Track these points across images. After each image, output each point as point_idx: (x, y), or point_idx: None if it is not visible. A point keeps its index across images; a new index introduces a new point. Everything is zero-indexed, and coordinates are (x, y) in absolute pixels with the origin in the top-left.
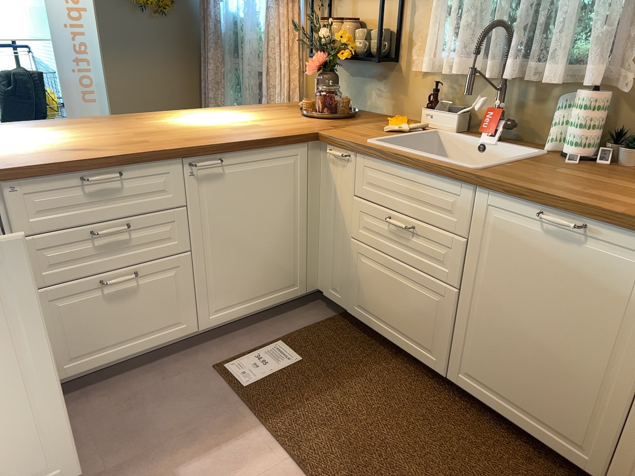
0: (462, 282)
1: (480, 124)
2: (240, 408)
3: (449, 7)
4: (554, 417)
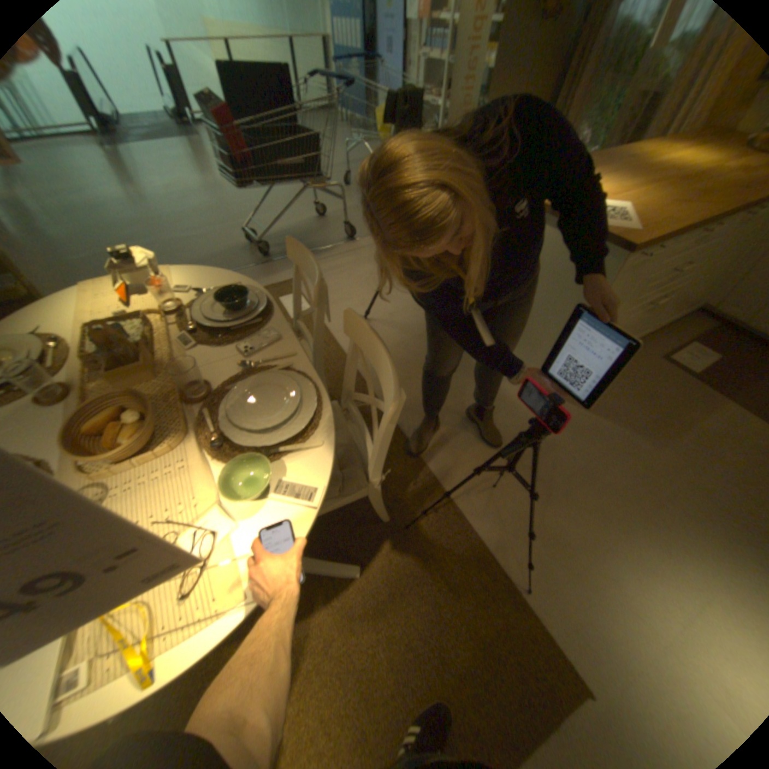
0: None
1: None
2: (706, 388)
3: None
4: None
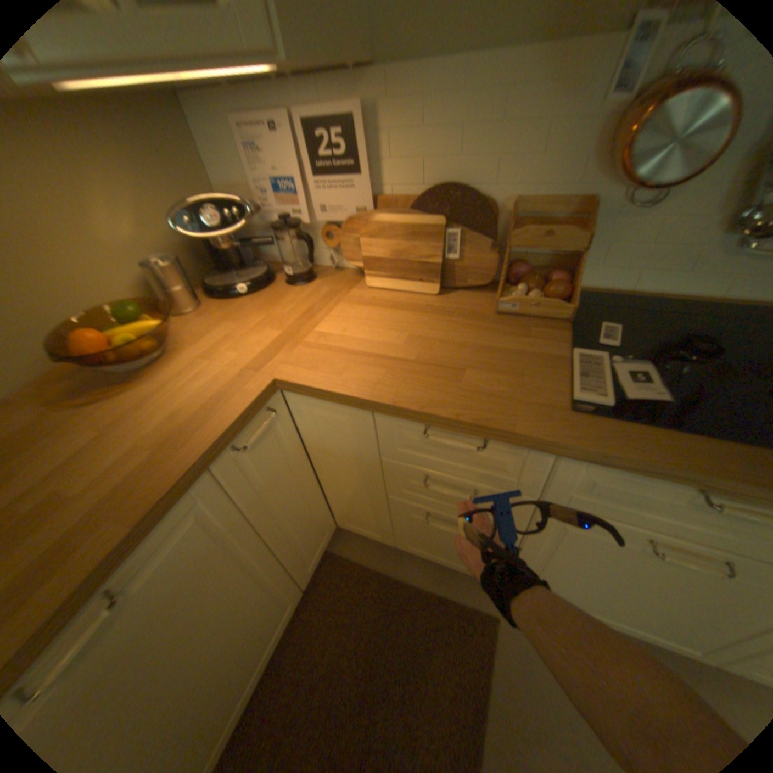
0: None
1: None
2: None
3: None
4: (261, 643)
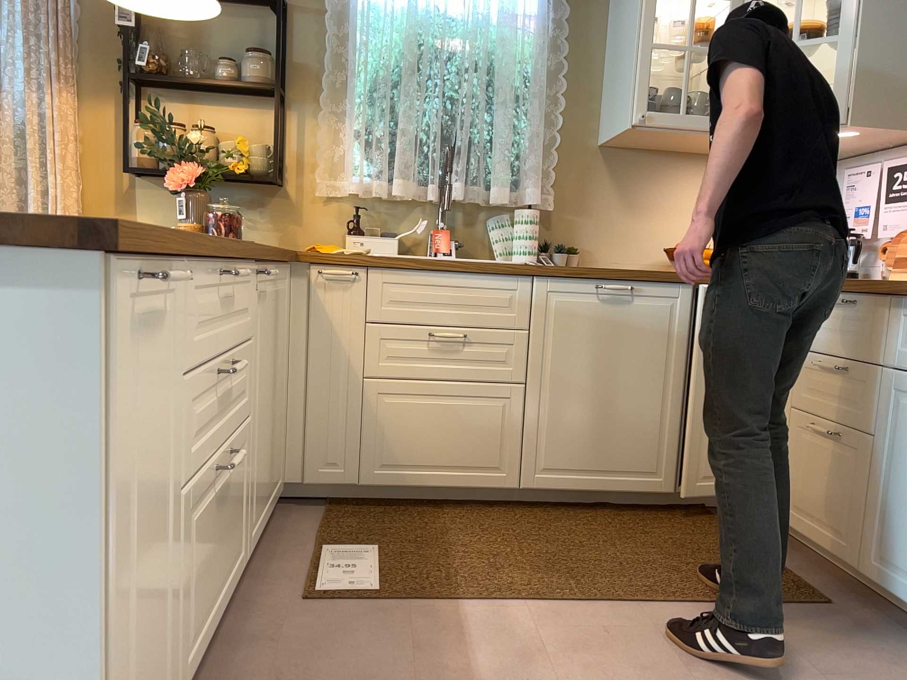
0: (528, 375)
1: (410, 248)
2: (409, 608)
3: (362, 128)
4: (633, 459)
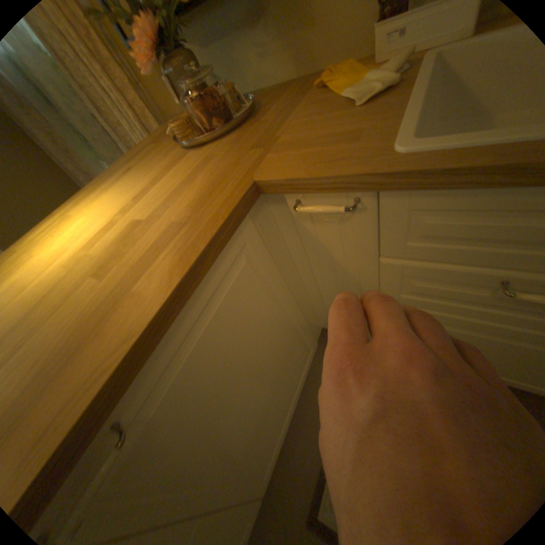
0: None
1: None
2: None
3: None
4: None
